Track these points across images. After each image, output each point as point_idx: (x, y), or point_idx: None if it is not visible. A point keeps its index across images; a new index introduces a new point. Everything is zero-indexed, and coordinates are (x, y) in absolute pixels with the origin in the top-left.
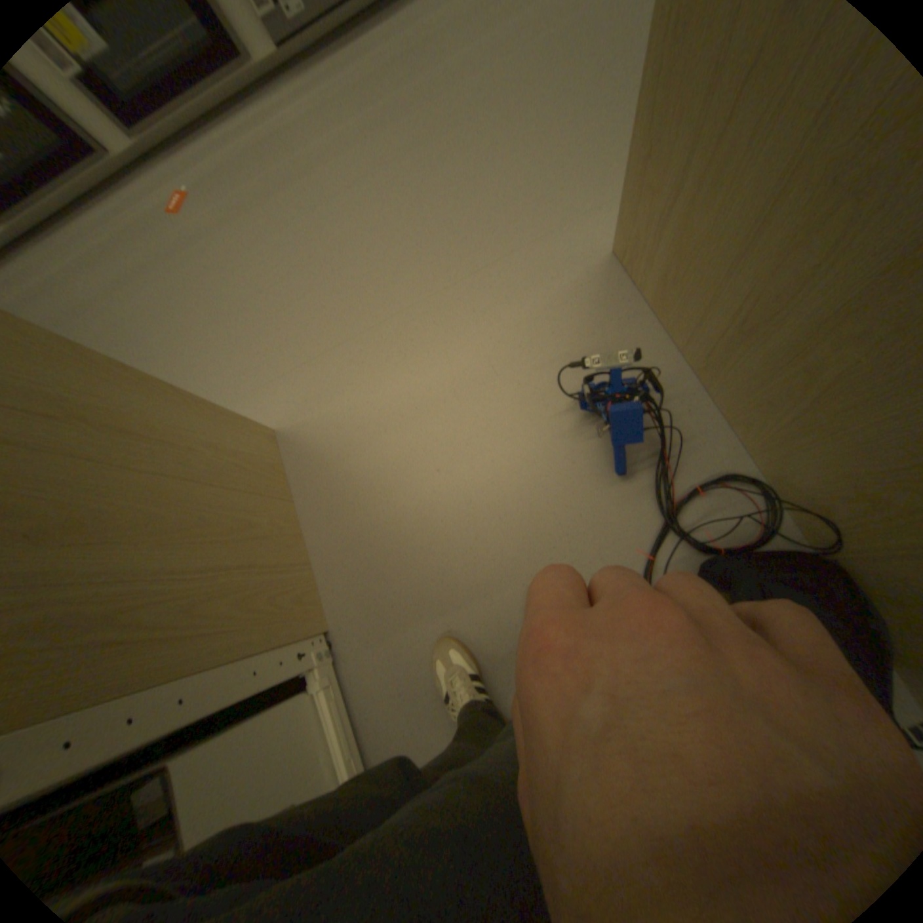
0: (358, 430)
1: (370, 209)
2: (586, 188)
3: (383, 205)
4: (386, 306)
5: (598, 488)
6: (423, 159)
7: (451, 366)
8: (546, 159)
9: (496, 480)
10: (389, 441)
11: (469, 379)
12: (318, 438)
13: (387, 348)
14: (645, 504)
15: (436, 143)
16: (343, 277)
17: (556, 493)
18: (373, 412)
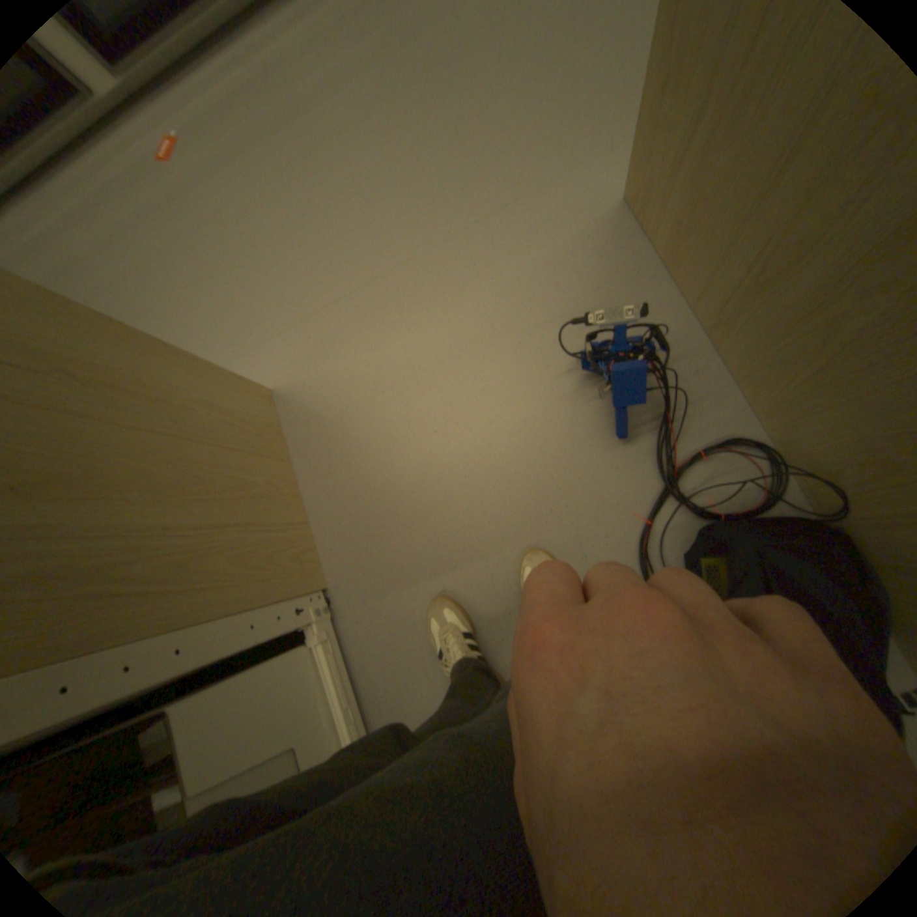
0: (354, 390)
1: (366, 154)
2: (598, 127)
3: (380, 149)
4: (383, 260)
5: (597, 451)
6: (423, 96)
7: (450, 324)
8: (555, 94)
9: (494, 442)
10: (386, 402)
11: (468, 338)
12: (315, 399)
13: (384, 305)
14: (645, 468)
15: (437, 78)
16: (339, 228)
17: (555, 455)
18: (369, 371)
